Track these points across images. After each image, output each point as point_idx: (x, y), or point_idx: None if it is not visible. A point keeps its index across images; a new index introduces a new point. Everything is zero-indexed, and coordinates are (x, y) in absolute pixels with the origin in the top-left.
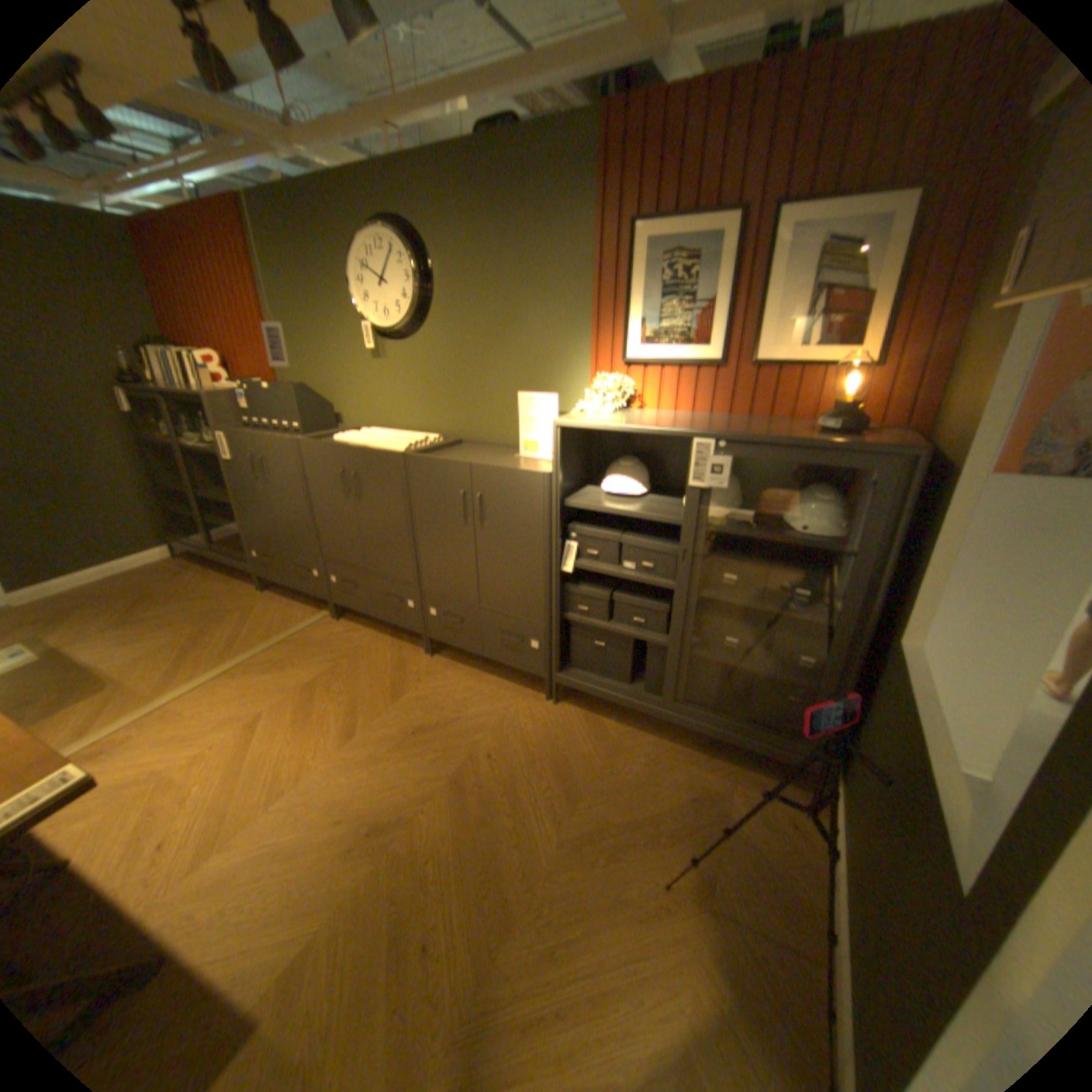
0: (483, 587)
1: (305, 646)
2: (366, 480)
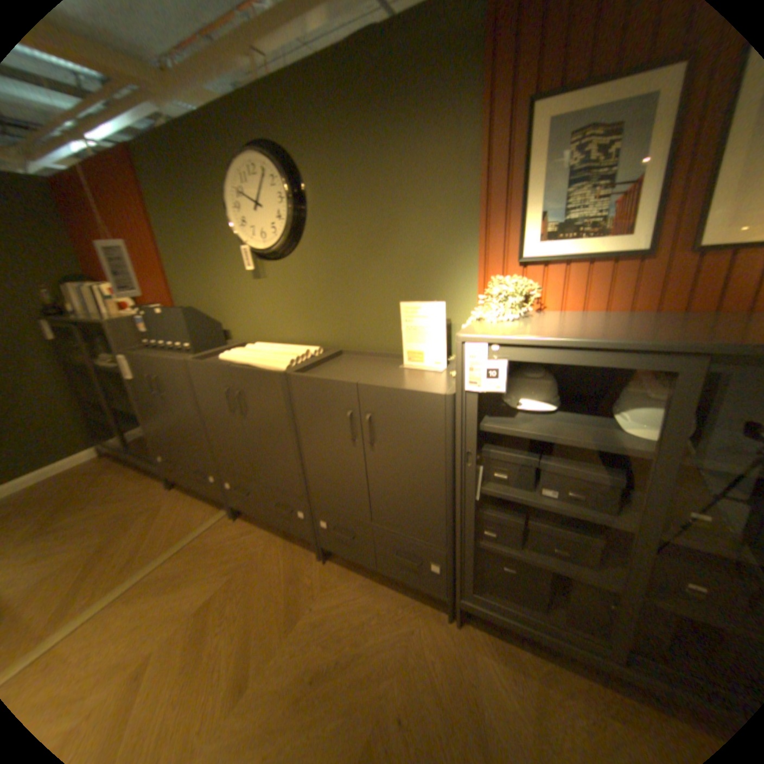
0: (375, 508)
1: (201, 557)
2: (249, 399)
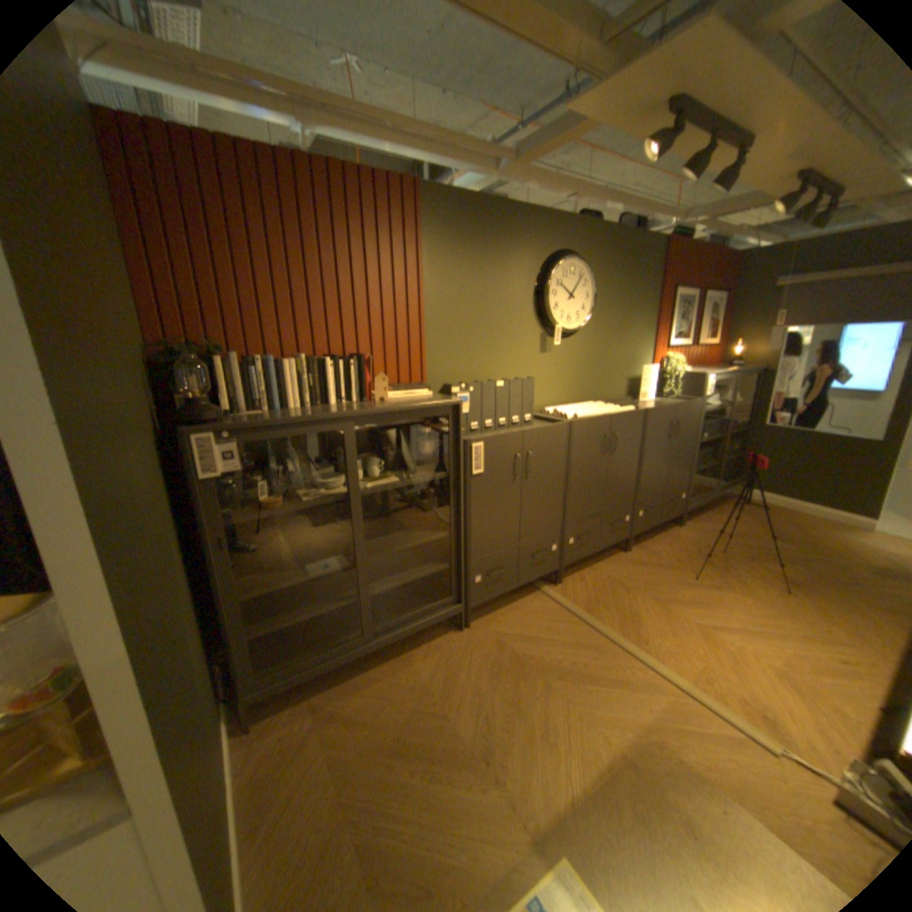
0: (668, 477)
1: (601, 602)
2: (620, 436)
